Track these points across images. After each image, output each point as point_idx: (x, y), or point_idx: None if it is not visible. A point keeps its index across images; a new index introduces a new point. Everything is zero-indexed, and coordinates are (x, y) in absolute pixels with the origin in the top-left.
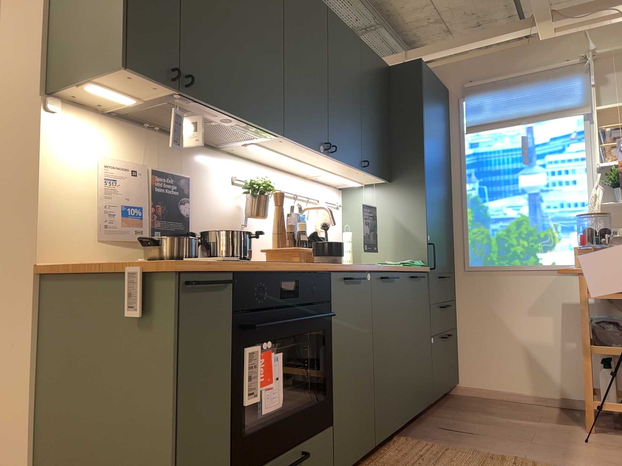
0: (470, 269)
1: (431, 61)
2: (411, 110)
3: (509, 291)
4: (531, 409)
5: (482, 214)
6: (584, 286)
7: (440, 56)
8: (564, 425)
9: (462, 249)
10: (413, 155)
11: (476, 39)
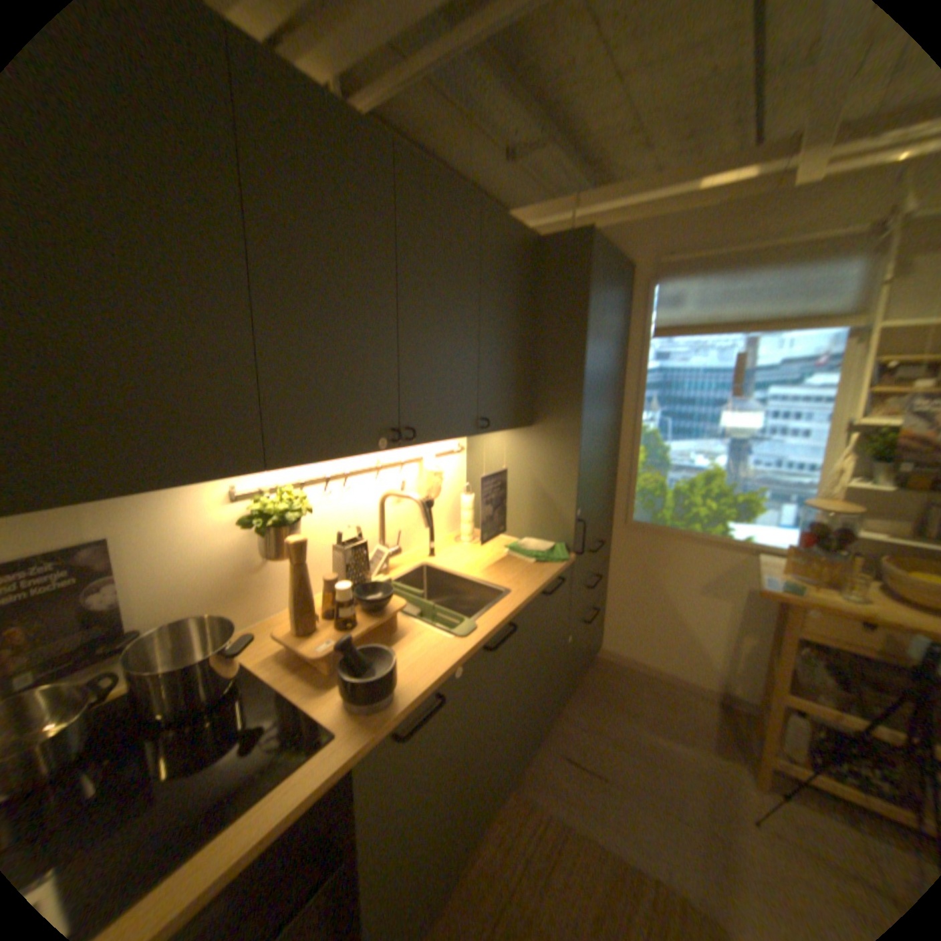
0: (632, 525)
1: (615, 208)
2: (569, 317)
3: (679, 560)
4: (684, 707)
5: (659, 457)
6: (797, 622)
7: (628, 202)
8: (725, 761)
9: (625, 497)
10: (565, 390)
11: (691, 174)
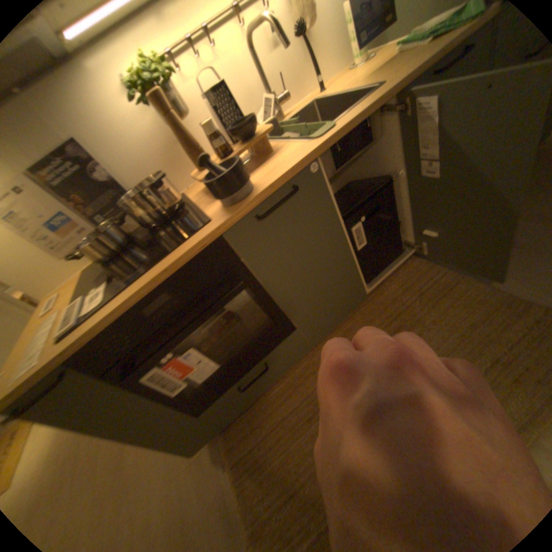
0: None
1: None
2: None
3: None
4: None
5: None
6: None
7: None
8: None
9: None
10: None
11: None
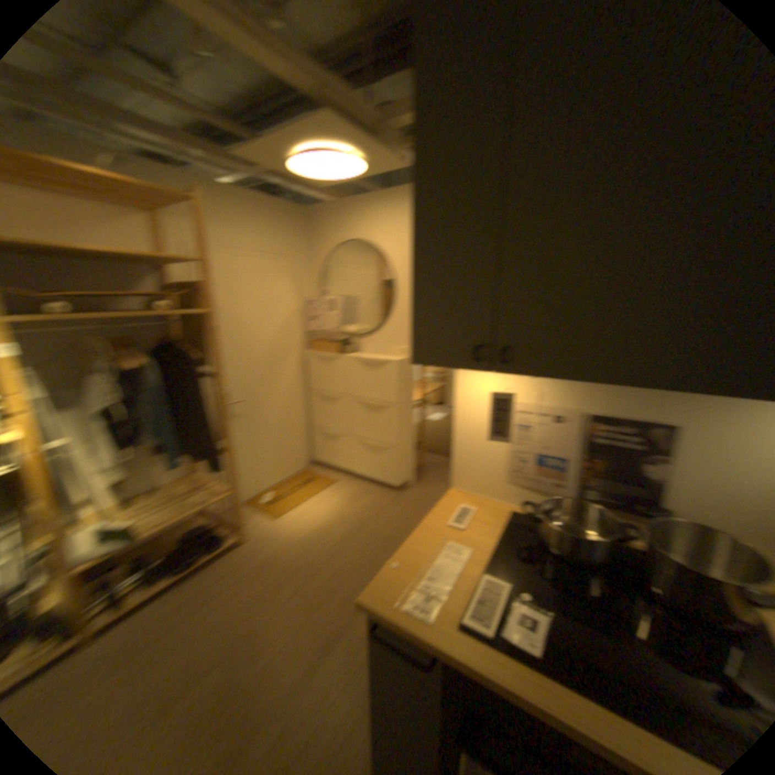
0: None
1: None
2: None
3: None
4: None
5: None
6: None
7: None
8: None
9: None
10: None
11: None
